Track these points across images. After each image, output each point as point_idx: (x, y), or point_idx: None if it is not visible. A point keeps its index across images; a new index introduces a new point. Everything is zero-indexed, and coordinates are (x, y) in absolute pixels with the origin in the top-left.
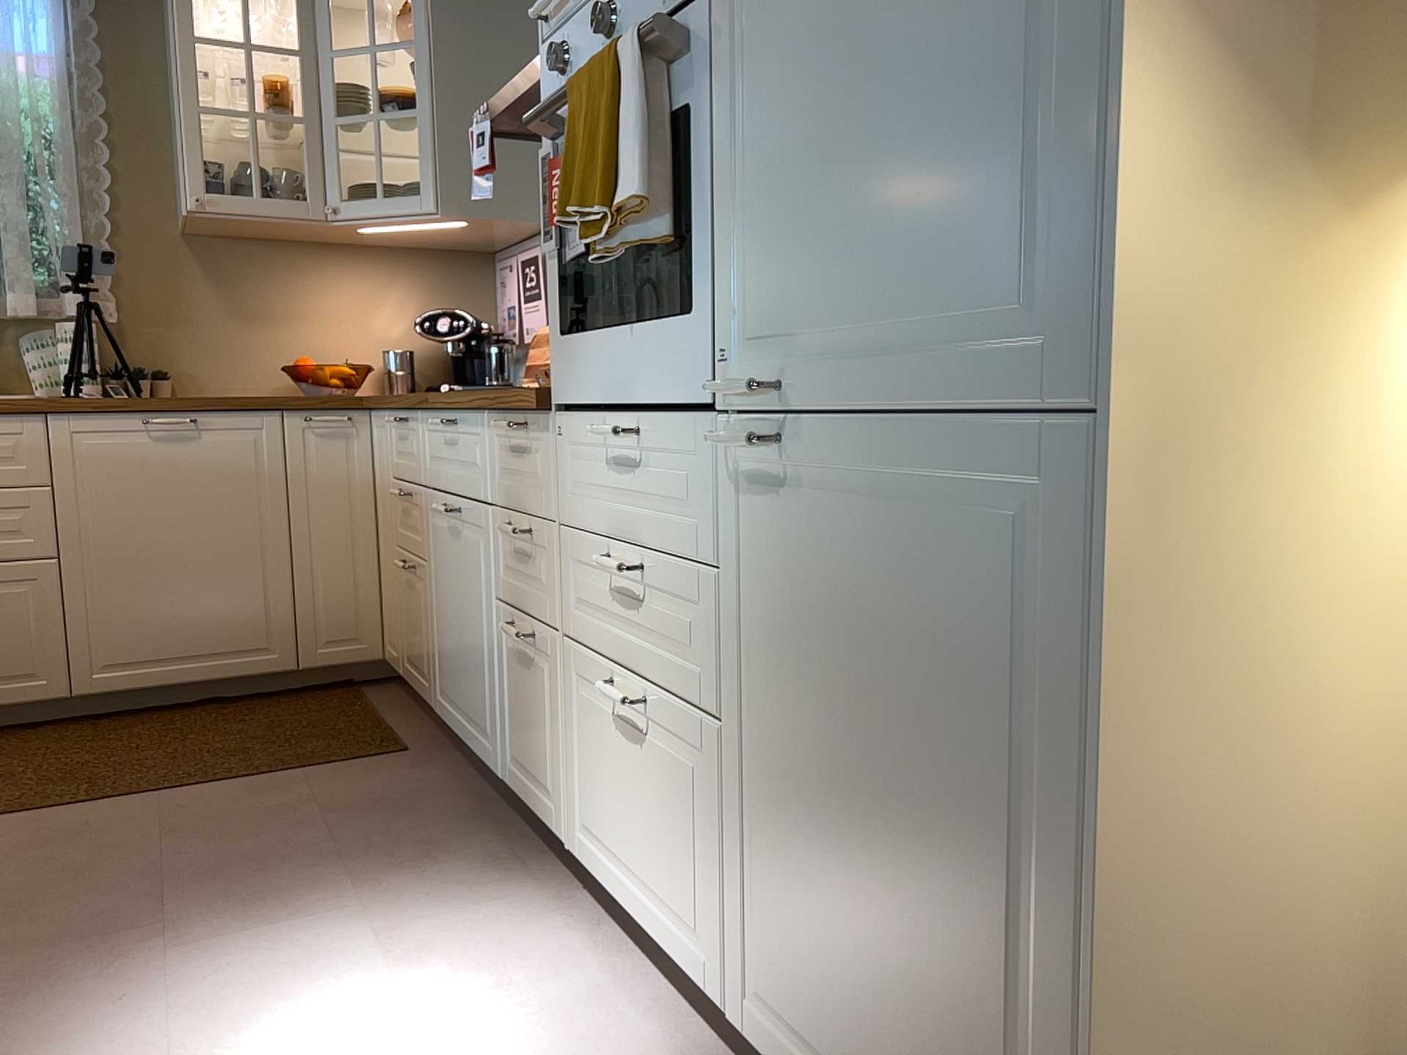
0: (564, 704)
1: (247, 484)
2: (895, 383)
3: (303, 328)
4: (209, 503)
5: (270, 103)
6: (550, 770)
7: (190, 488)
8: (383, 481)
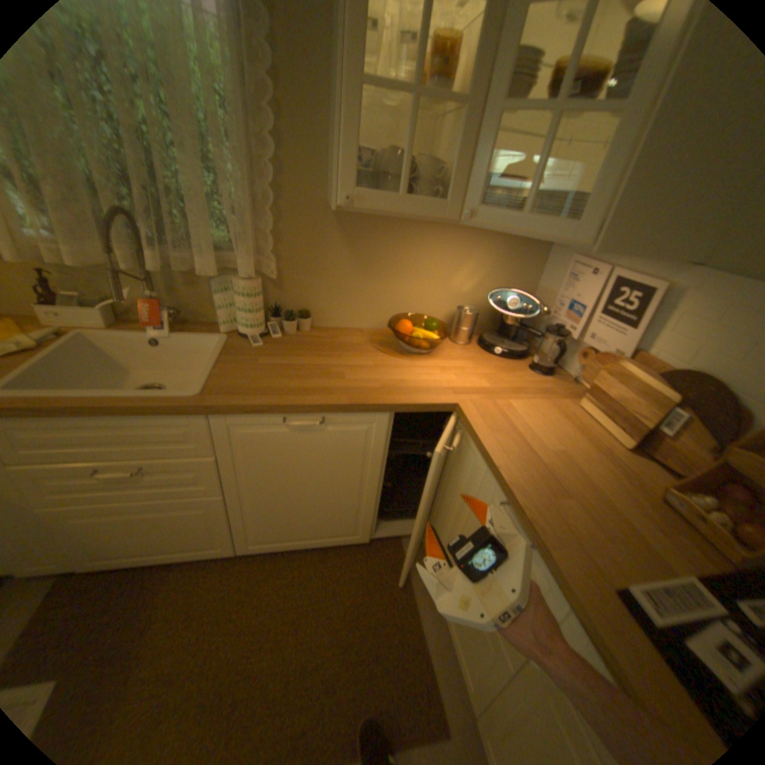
0: None
1: (356, 457)
2: None
3: (405, 282)
4: (328, 468)
5: (432, 67)
6: None
7: (315, 459)
8: (460, 481)
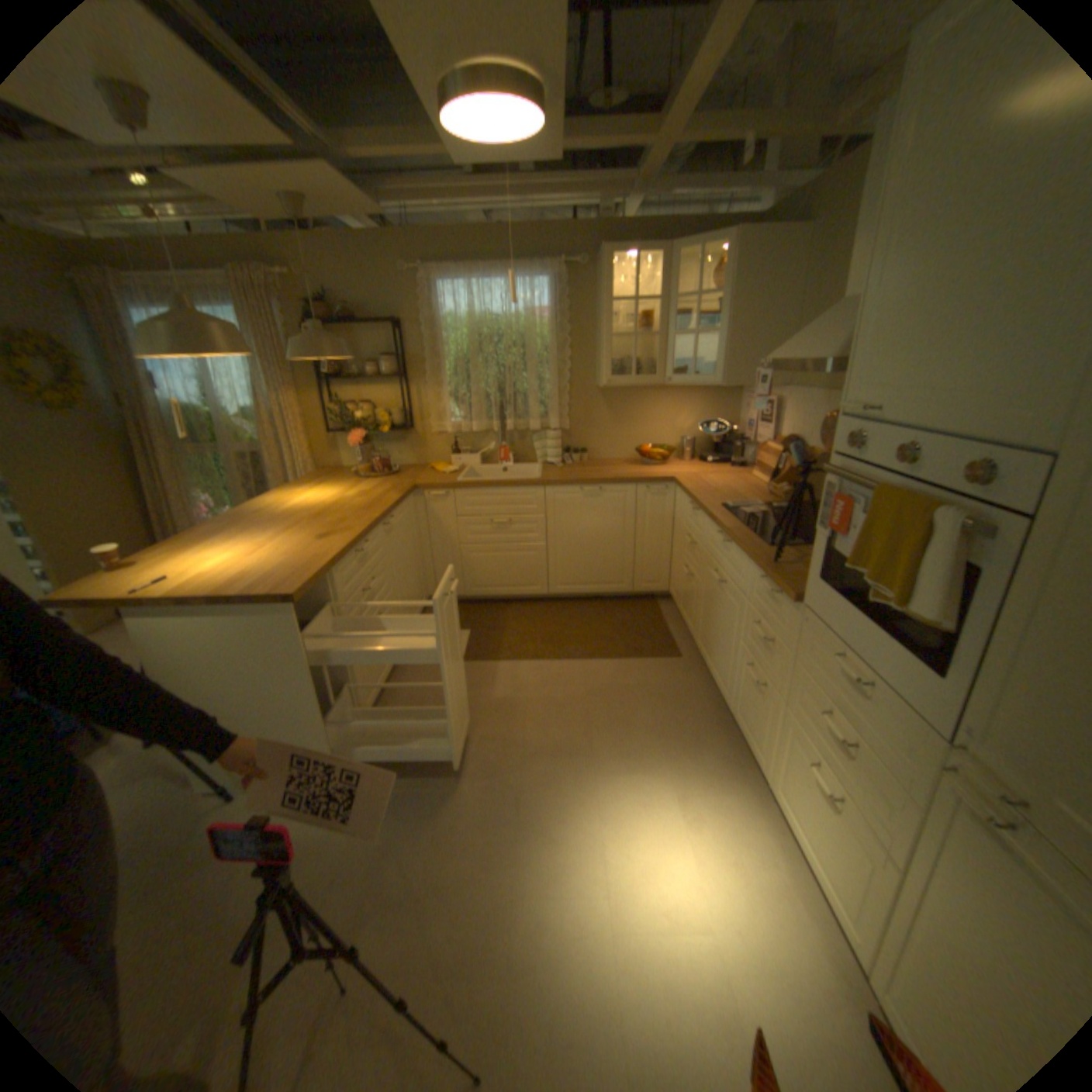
0: (778, 730)
1: (618, 516)
2: None
3: (644, 427)
4: (603, 524)
5: (642, 322)
6: (762, 744)
7: (595, 517)
8: (679, 522)
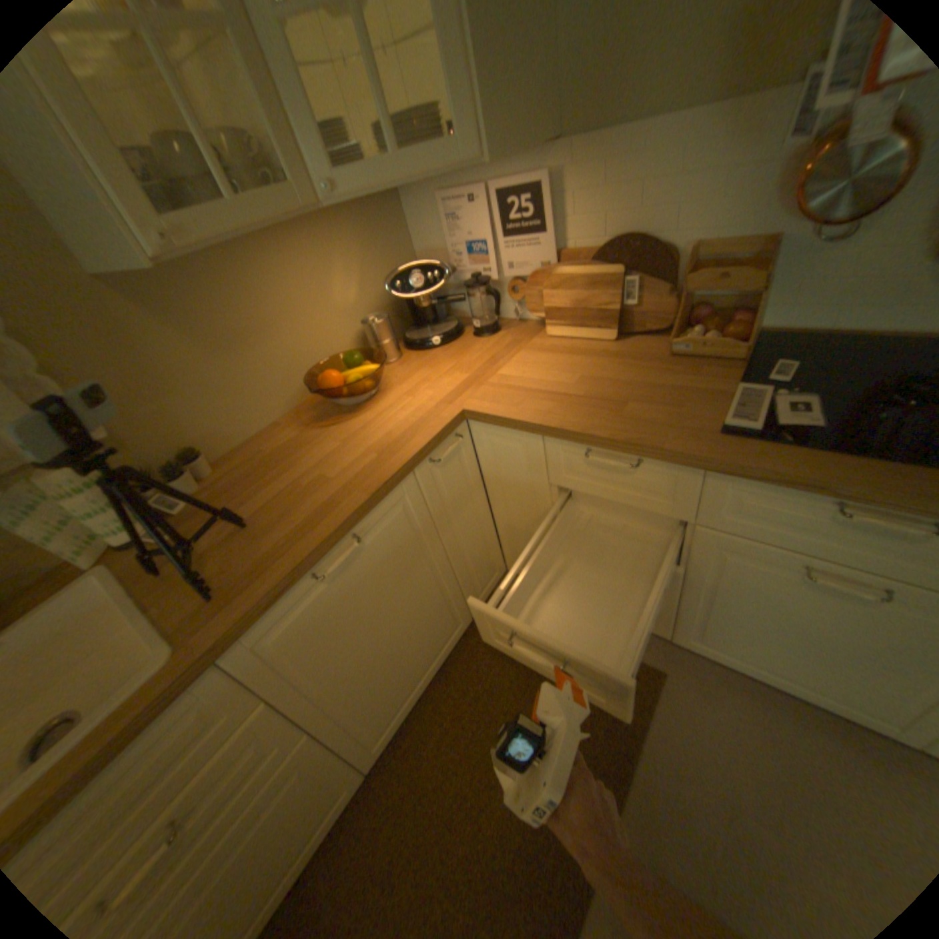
0: None
1: (412, 547)
2: None
3: (283, 333)
4: (394, 585)
5: None
6: None
7: (375, 589)
8: (517, 480)
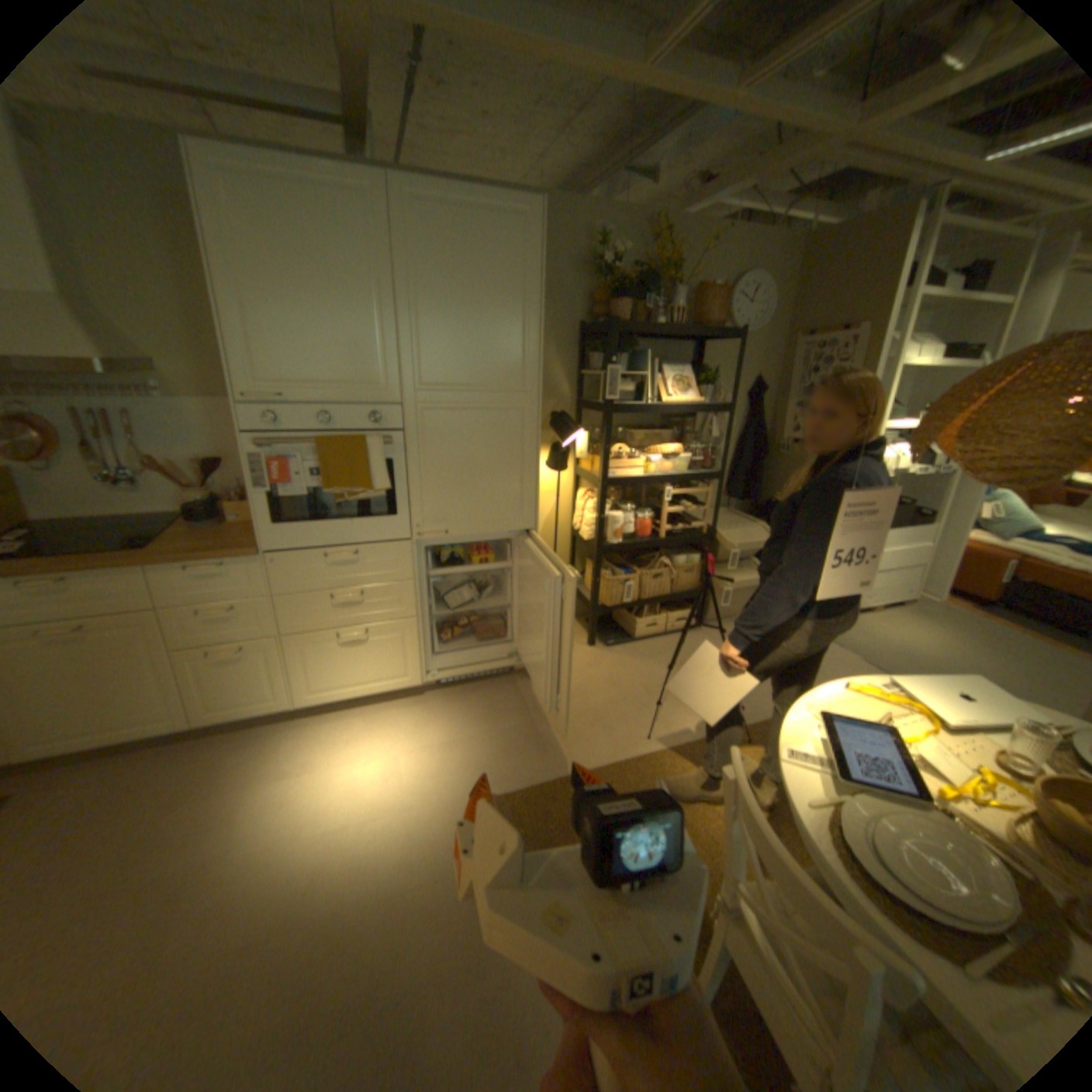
0: (280, 660)
1: None
2: (482, 528)
3: None
4: None
5: None
6: (264, 691)
7: None
8: None
